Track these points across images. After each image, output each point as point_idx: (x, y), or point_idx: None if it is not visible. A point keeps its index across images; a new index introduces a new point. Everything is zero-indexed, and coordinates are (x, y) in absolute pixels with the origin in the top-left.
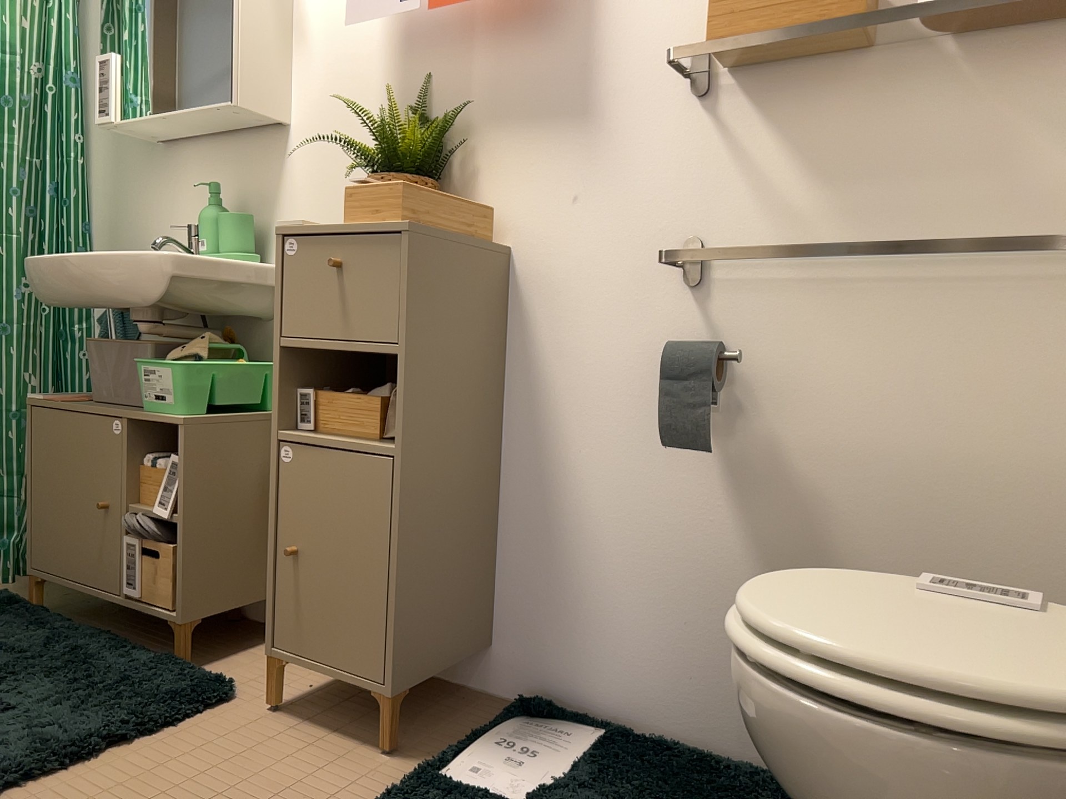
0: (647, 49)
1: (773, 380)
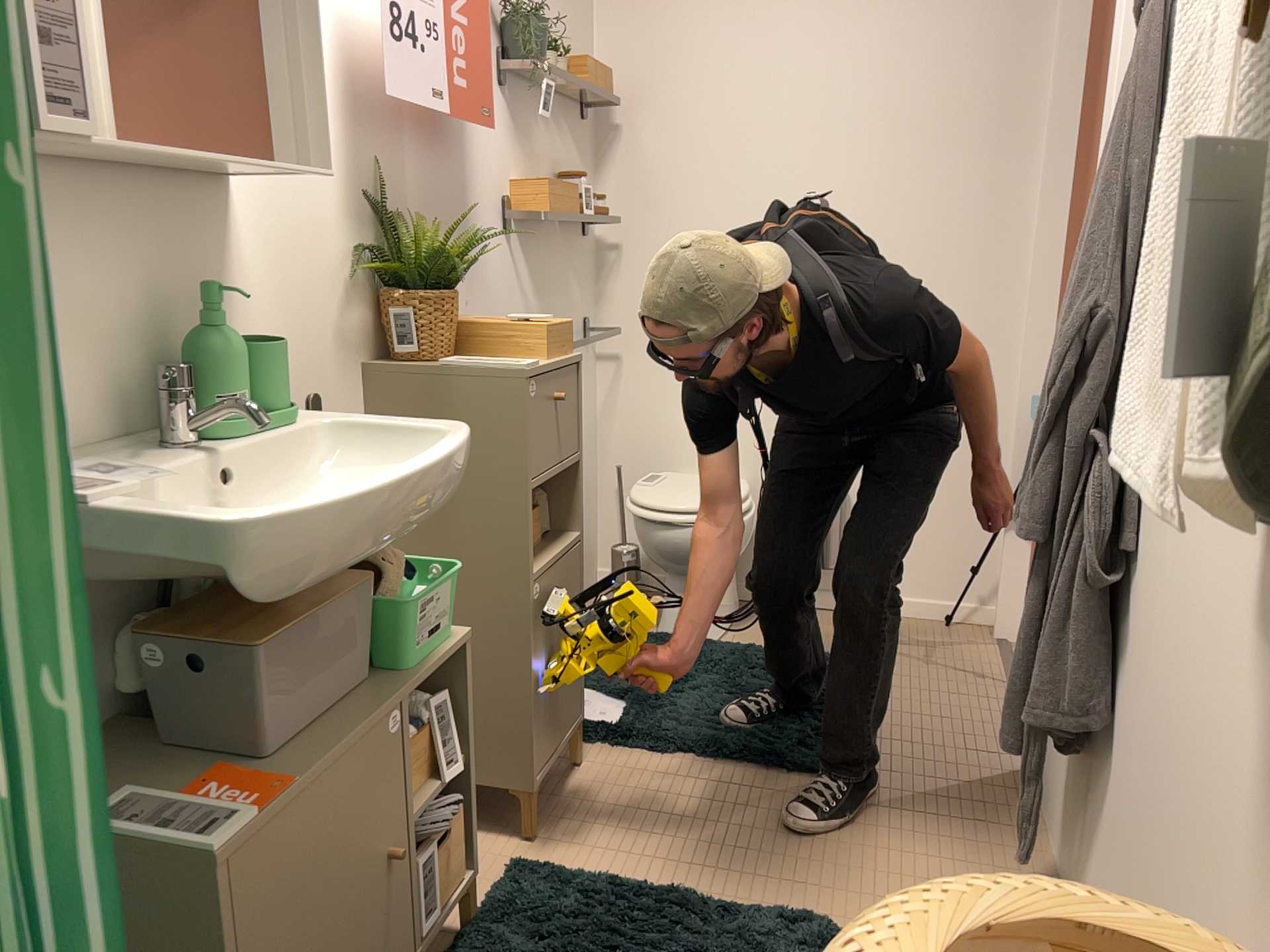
0: (489, 186)
1: None
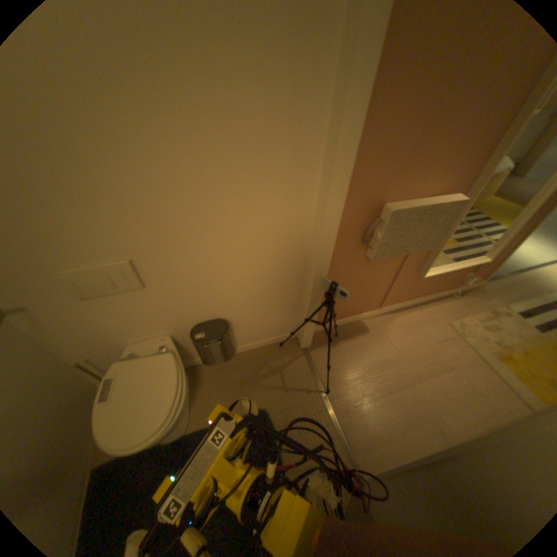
0: None
1: None
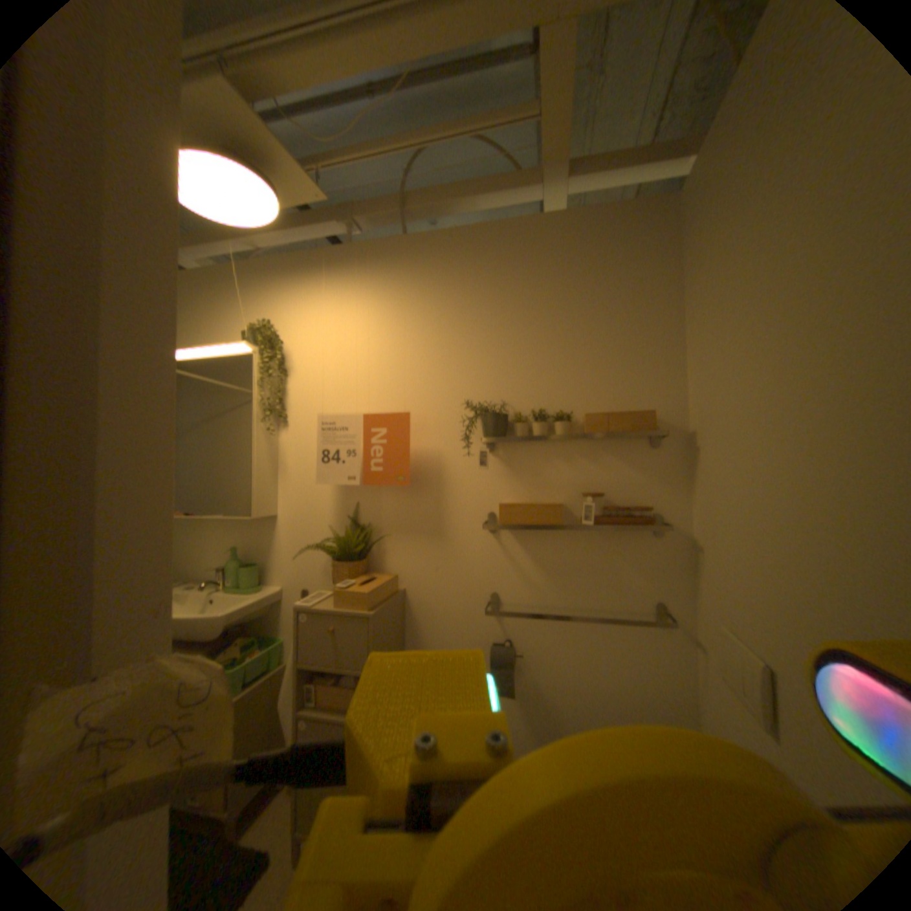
0: (468, 504)
1: (536, 658)
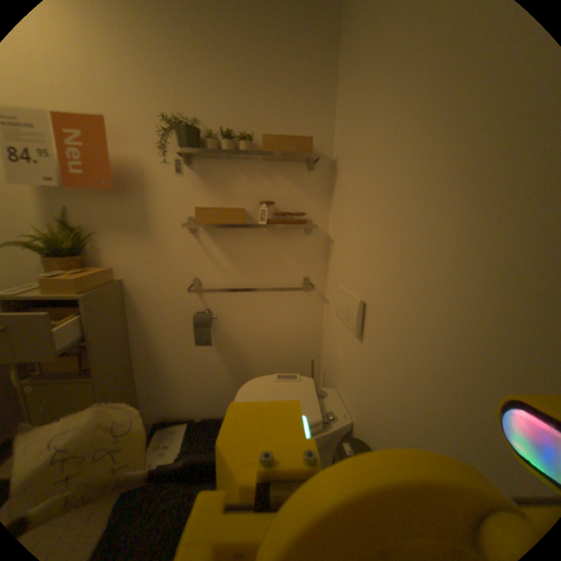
0: (171, 210)
1: (227, 318)
